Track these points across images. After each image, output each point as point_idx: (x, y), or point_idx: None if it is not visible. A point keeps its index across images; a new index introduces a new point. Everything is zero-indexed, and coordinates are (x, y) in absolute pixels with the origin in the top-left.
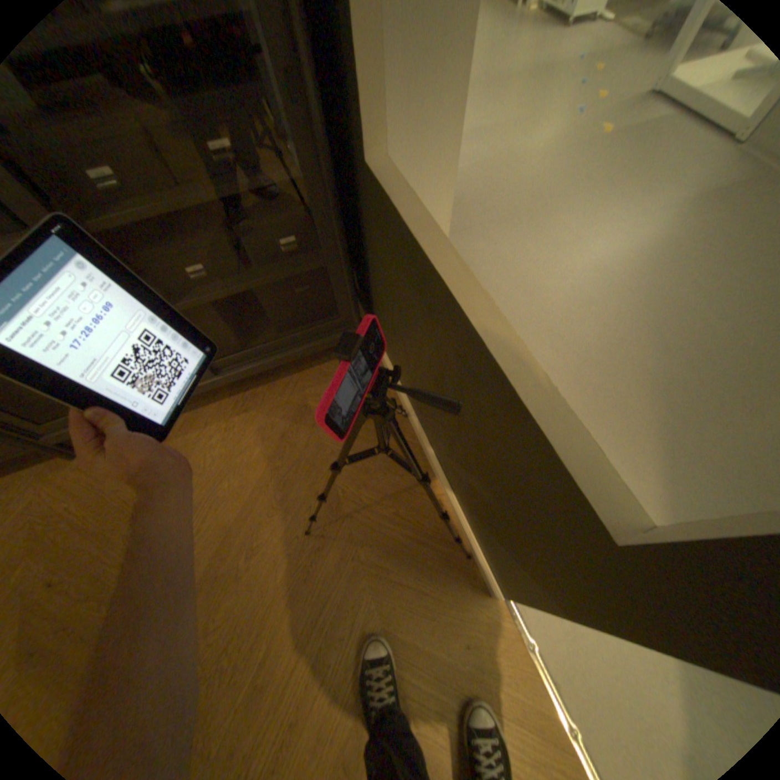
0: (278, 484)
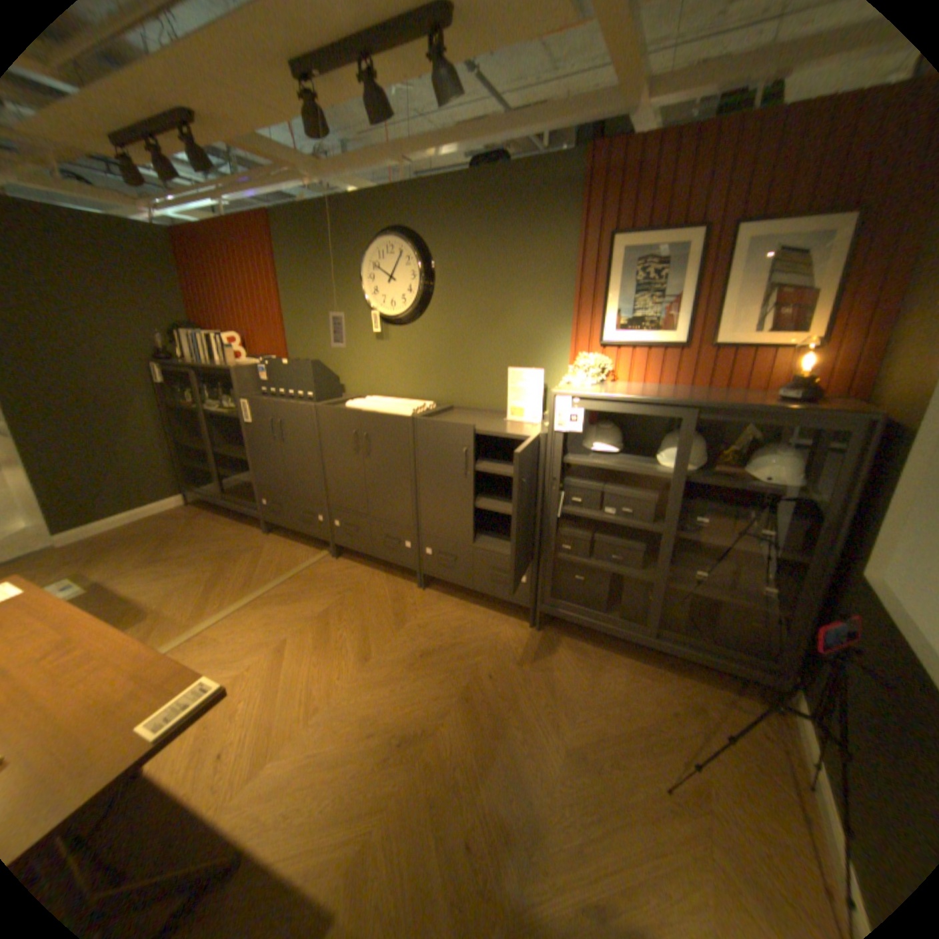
0: (658, 744)
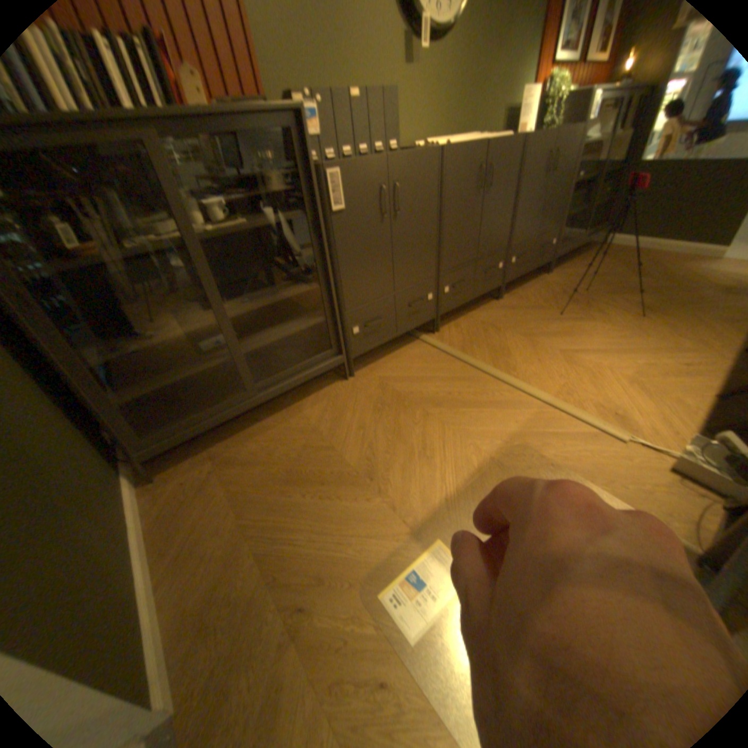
0: (628, 260)
